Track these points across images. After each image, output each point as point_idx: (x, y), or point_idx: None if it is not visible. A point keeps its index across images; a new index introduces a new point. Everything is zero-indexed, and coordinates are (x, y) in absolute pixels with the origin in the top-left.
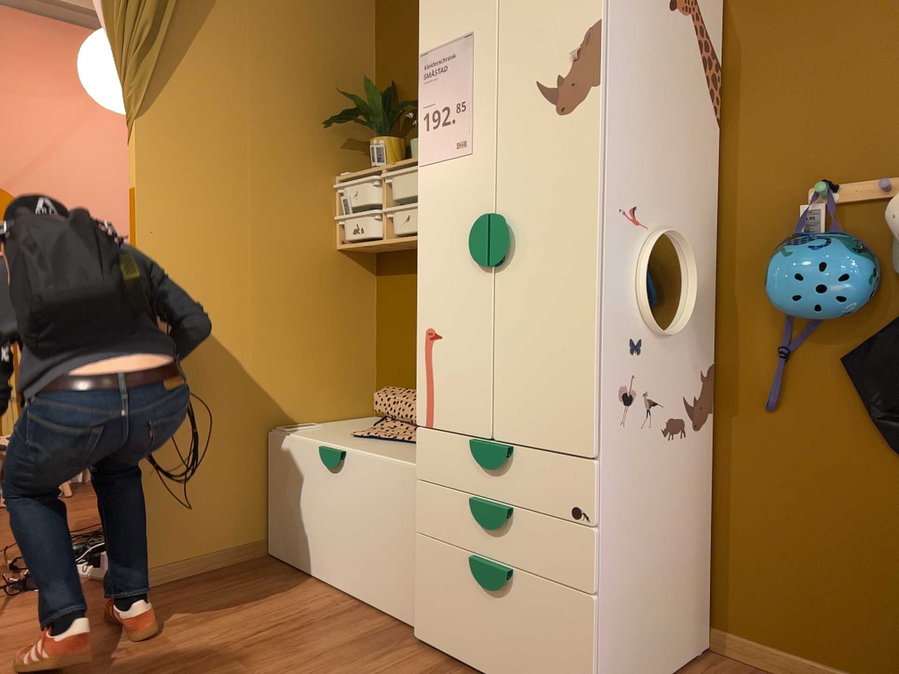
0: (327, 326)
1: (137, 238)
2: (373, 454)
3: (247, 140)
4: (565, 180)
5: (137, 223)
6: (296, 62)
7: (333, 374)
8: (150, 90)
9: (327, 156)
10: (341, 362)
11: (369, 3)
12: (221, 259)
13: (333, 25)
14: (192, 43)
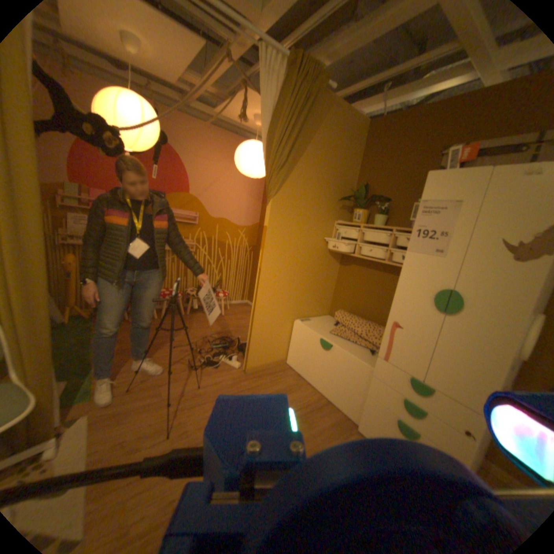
0: (320, 281)
1: (264, 247)
2: (346, 351)
3: (307, 206)
4: (507, 293)
5: (265, 241)
6: (331, 171)
7: (318, 299)
8: (278, 185)
9: (333, 212)
10: (322, 294)
11: (362, 143)
12: (290, 255)
13: (347, 154)
14: (296, 164)
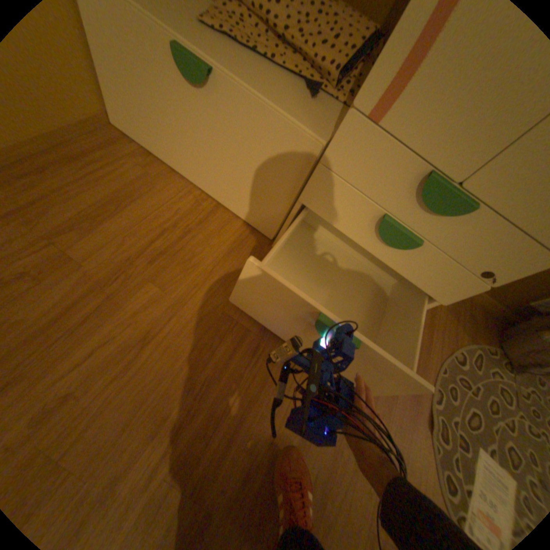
0: None
1: None
2: (253, 89)
3: None
4: None
5: None
6: None
7: None
8: None
9: None
10: None
11: None
12: None
13: None
14: None
